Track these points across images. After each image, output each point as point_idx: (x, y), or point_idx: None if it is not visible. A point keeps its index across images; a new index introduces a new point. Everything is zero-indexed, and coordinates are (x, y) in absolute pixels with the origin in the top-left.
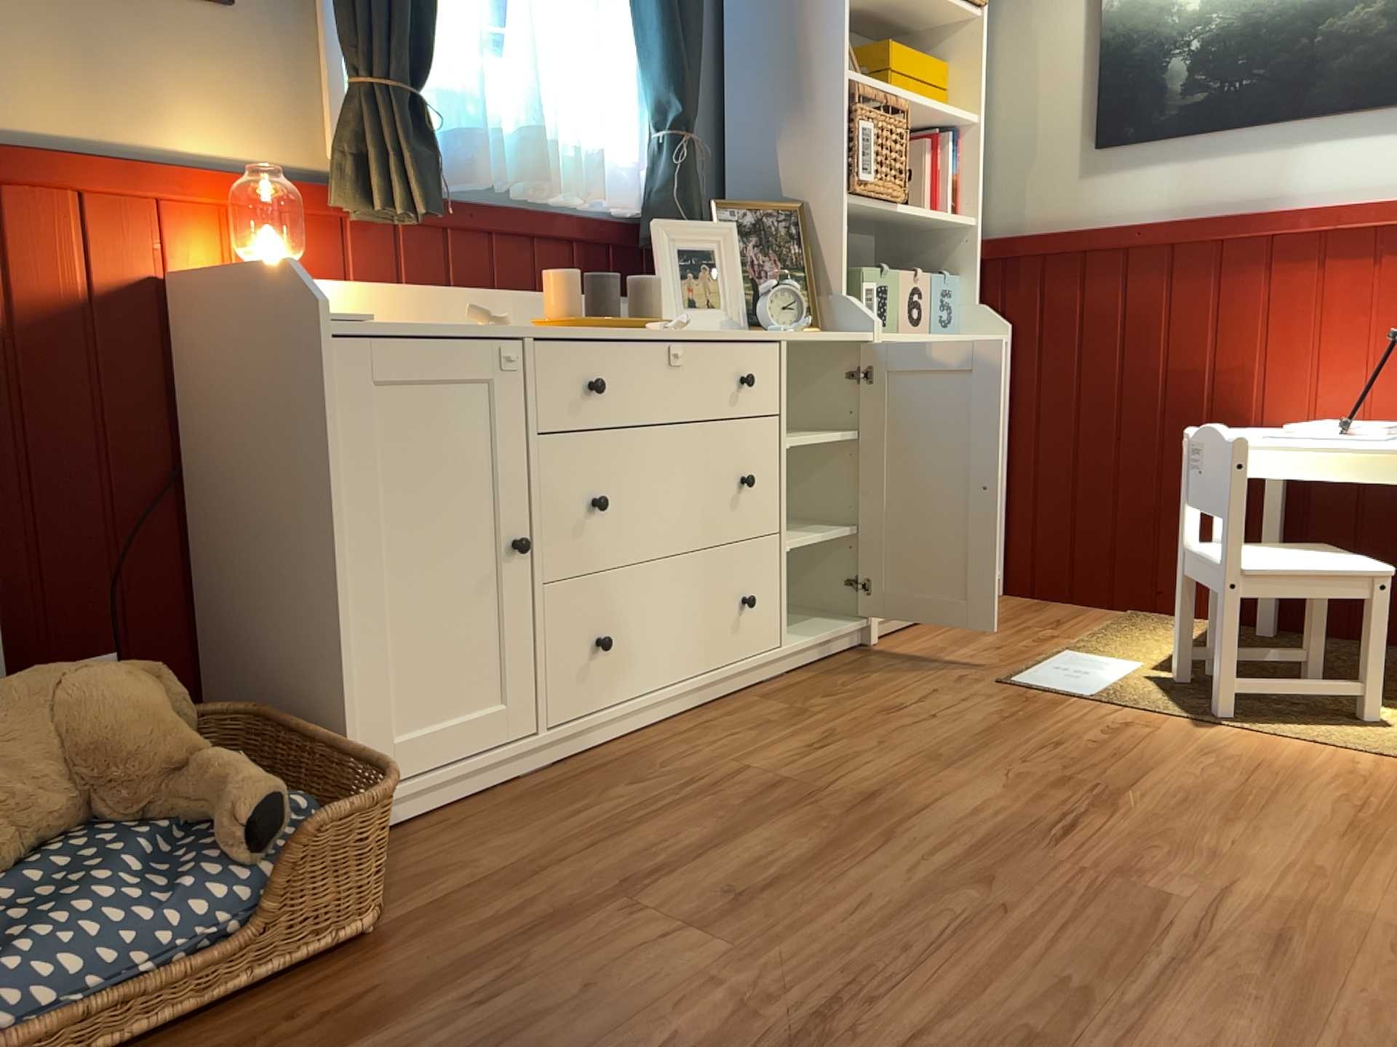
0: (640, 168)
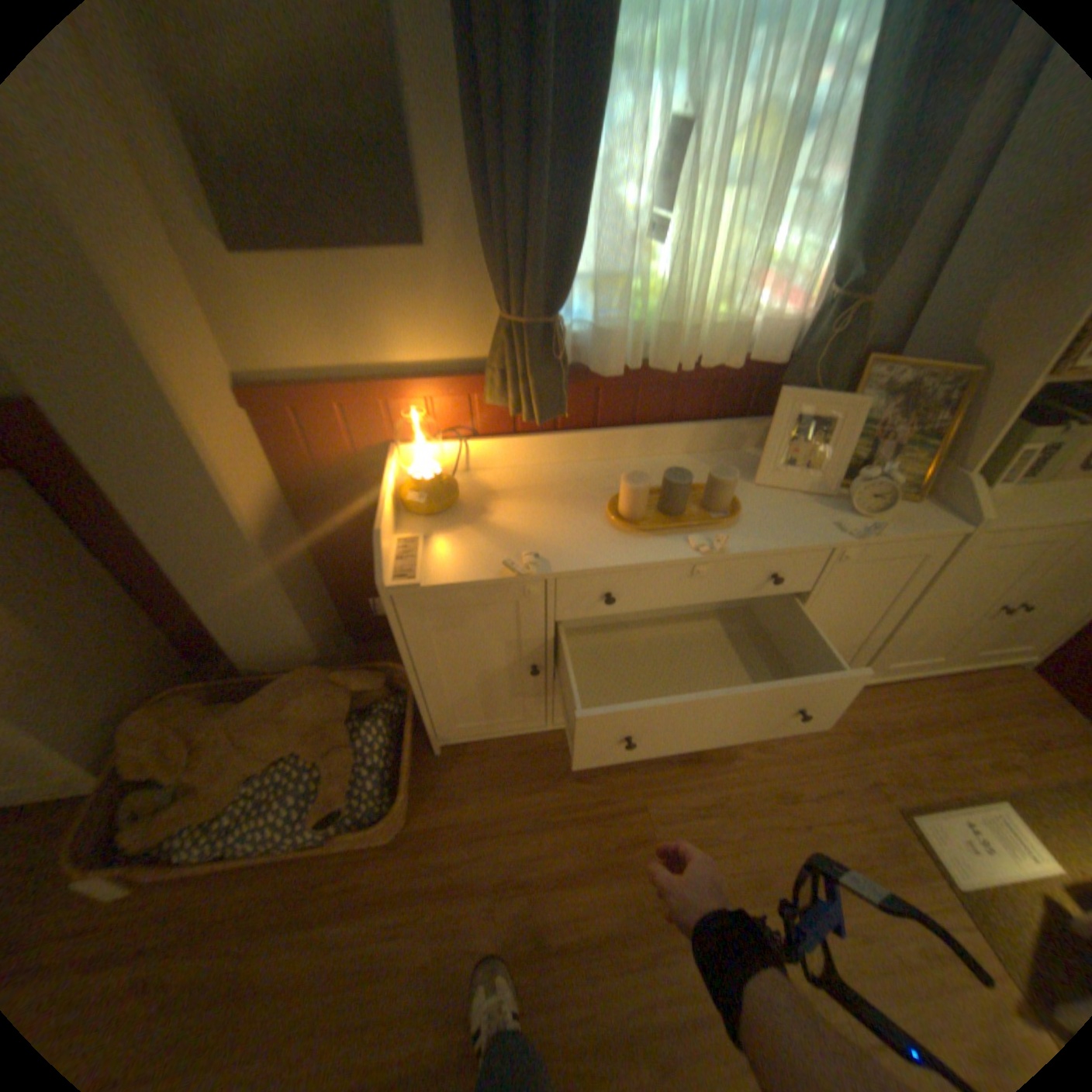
0: (816, 304)
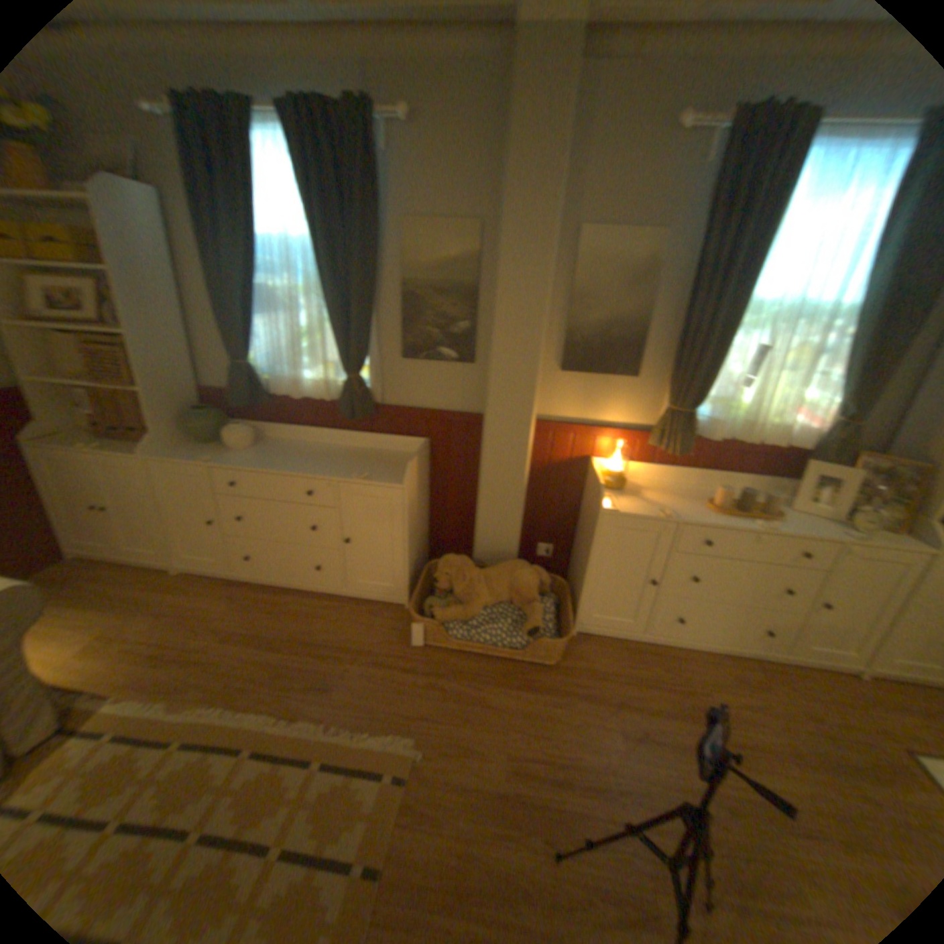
0: (828, 426)
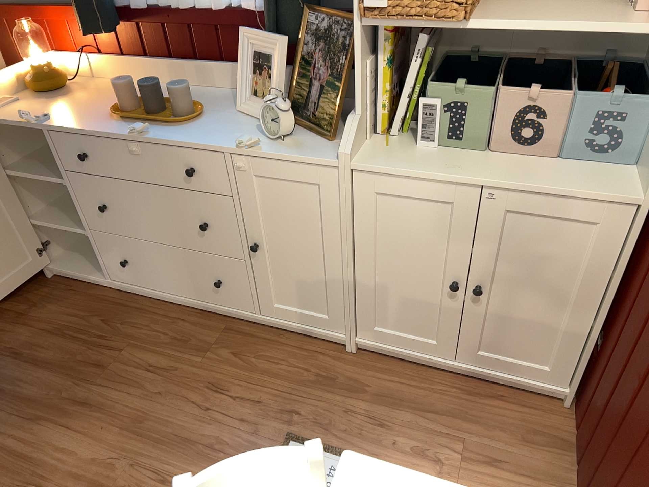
0: None
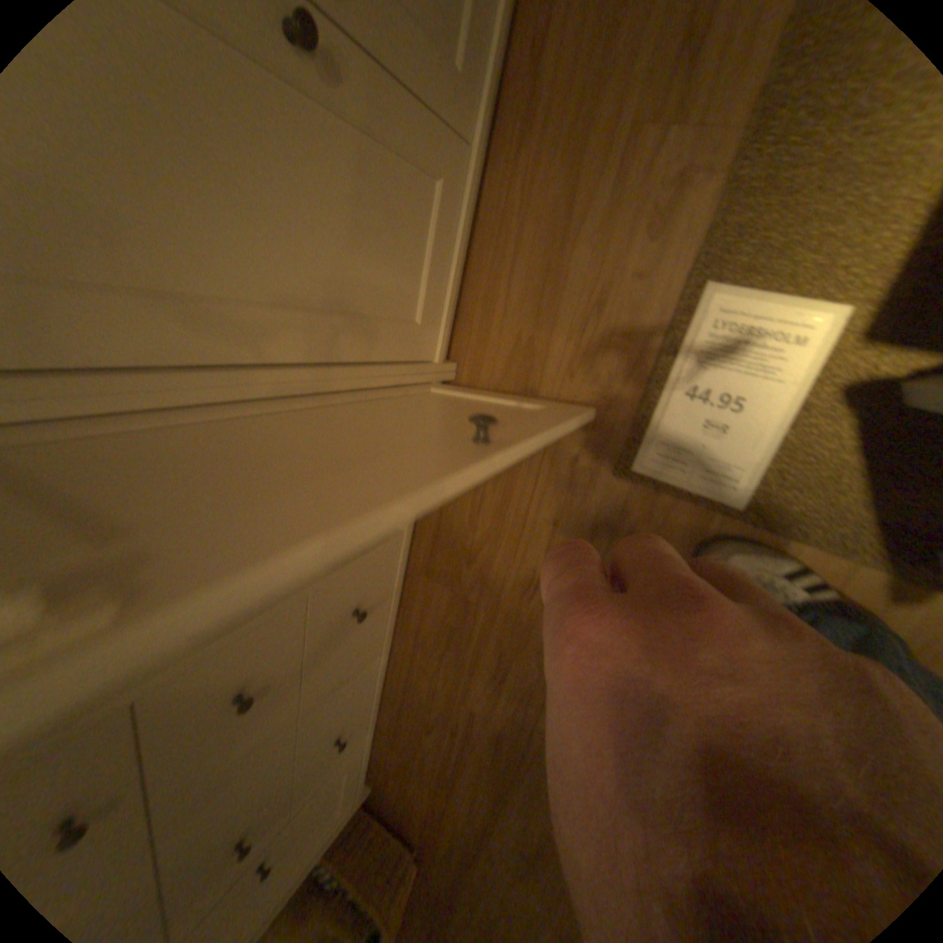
0: None
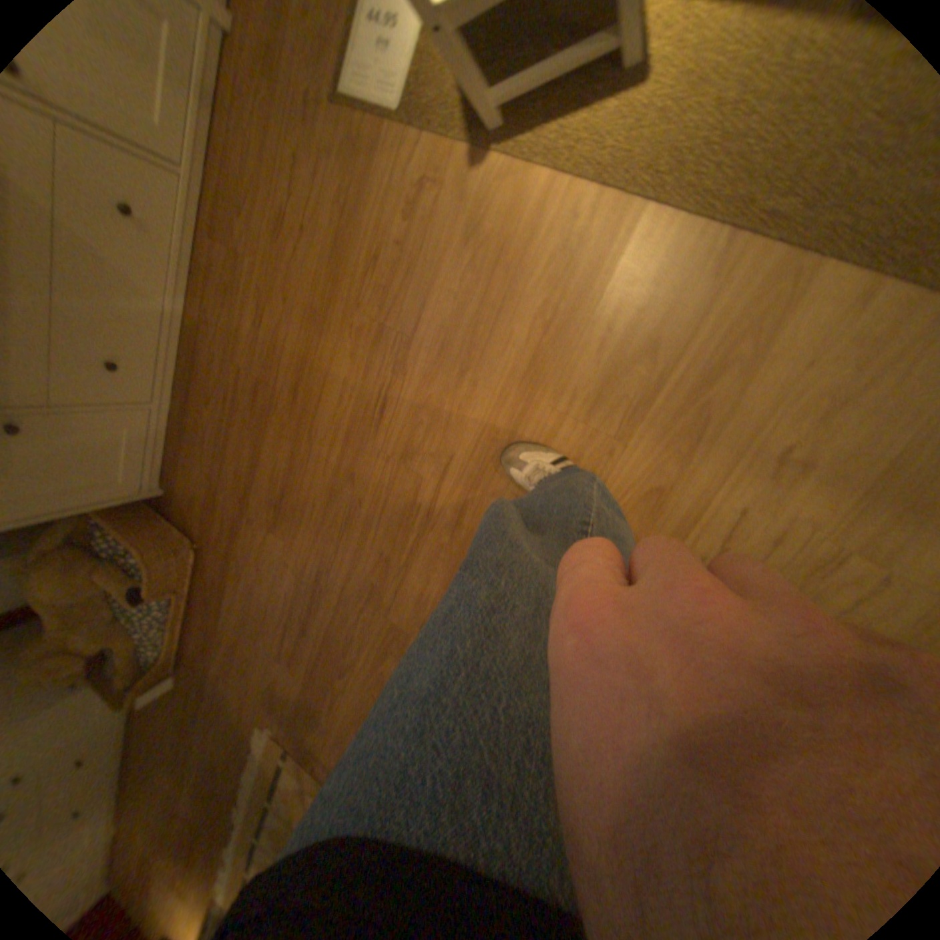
0: None
